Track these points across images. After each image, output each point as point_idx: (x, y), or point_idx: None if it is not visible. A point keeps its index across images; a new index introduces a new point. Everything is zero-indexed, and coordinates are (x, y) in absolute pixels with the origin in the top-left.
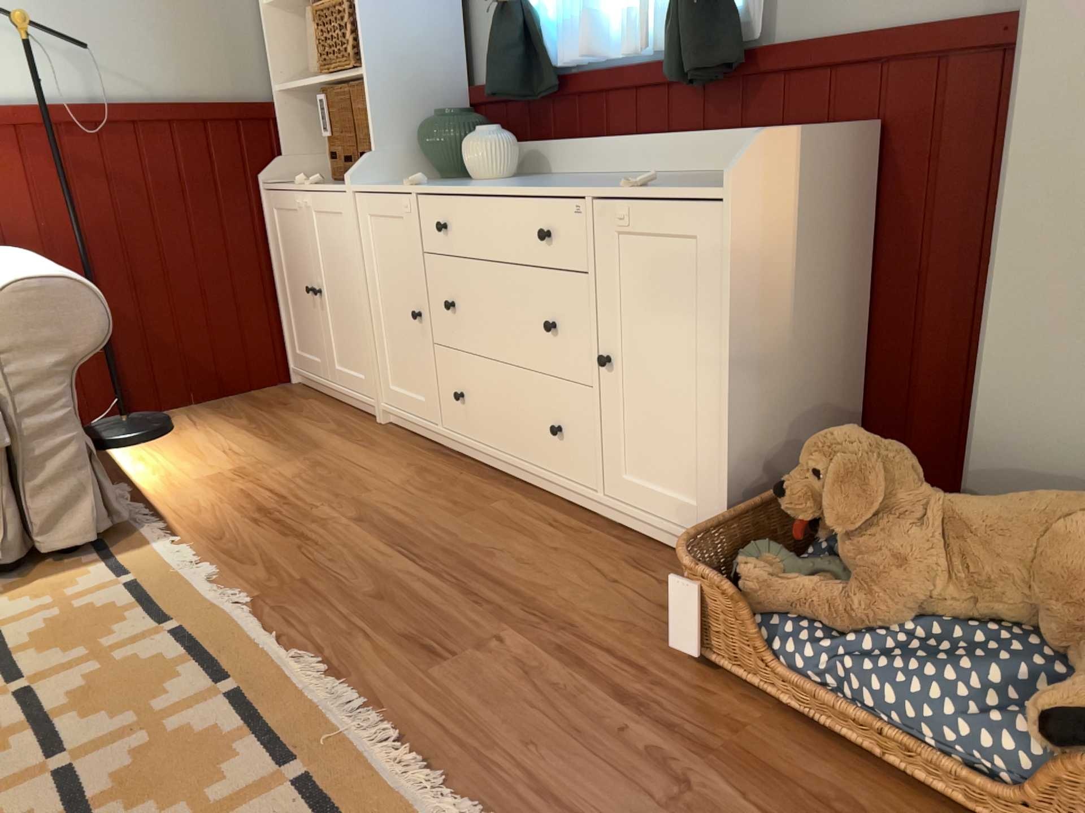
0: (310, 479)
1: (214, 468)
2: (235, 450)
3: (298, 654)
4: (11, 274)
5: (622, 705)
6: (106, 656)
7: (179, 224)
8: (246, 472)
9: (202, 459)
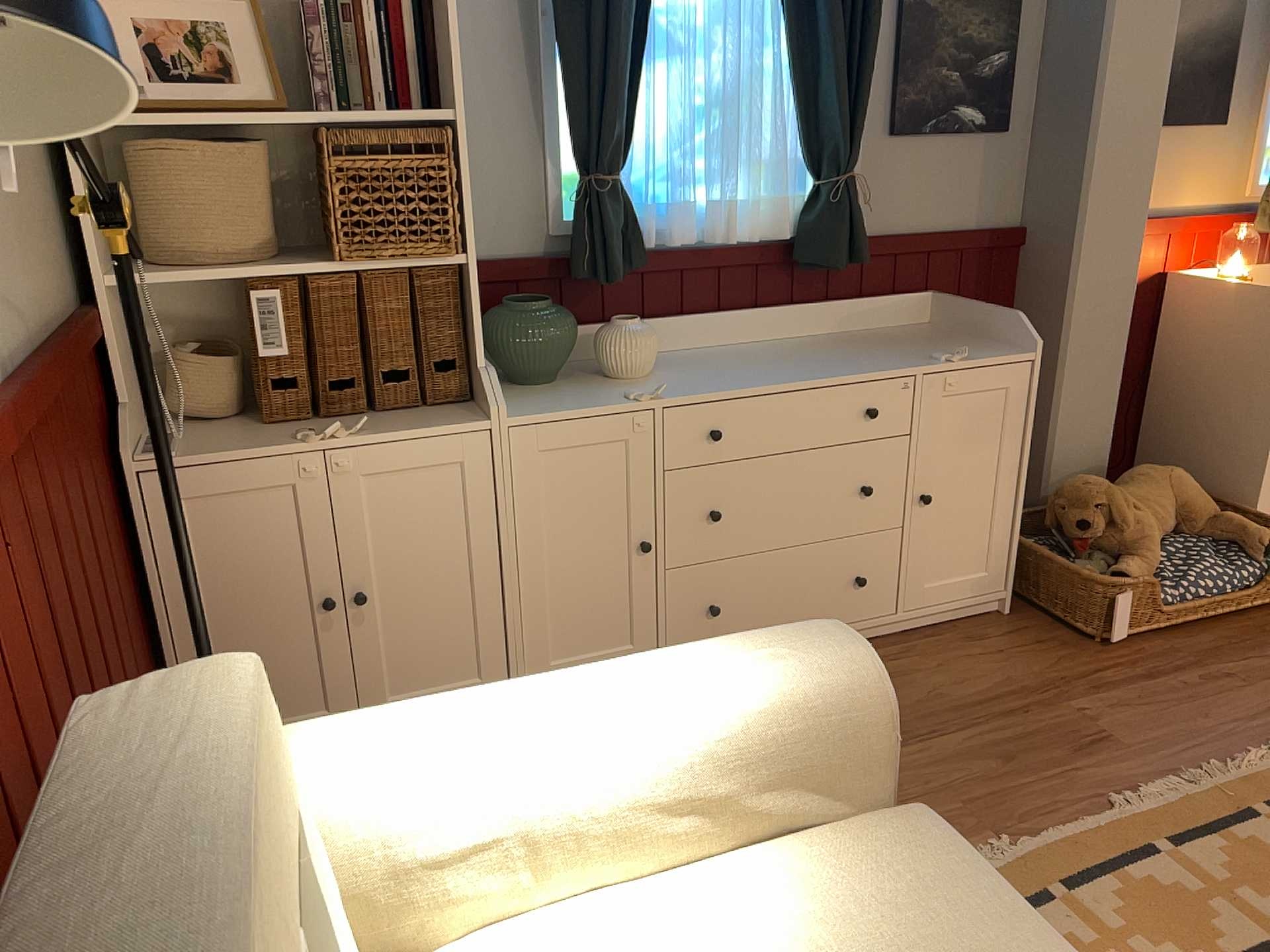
0: None
1: None
2: None
3: (1107, 809)
4: (758, 672)
5: (1158, 681)
6: (1118, 939)
7: (93, 584)
8: None
9: None
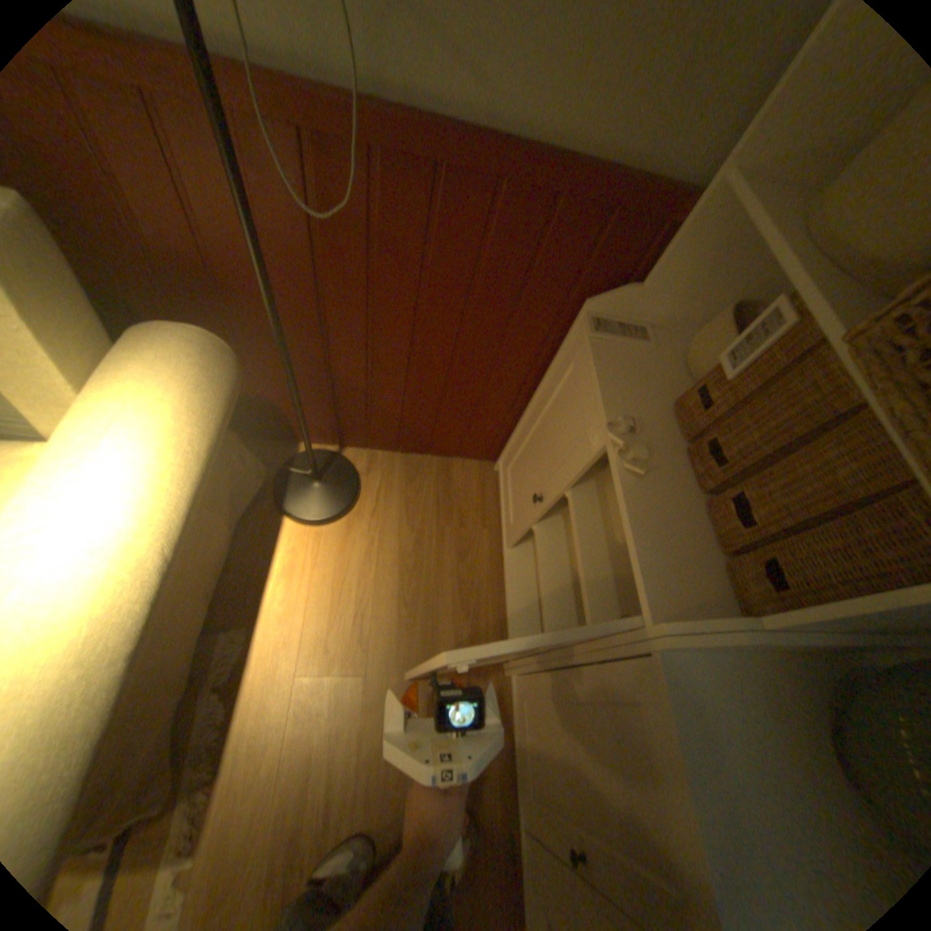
0: (376, 793)
1: (326, 662)
2: (365, 623)
3: None
4: None
5: None
6: None
7: (449, 318)
8: (341, 703)
9: (330, 624)
